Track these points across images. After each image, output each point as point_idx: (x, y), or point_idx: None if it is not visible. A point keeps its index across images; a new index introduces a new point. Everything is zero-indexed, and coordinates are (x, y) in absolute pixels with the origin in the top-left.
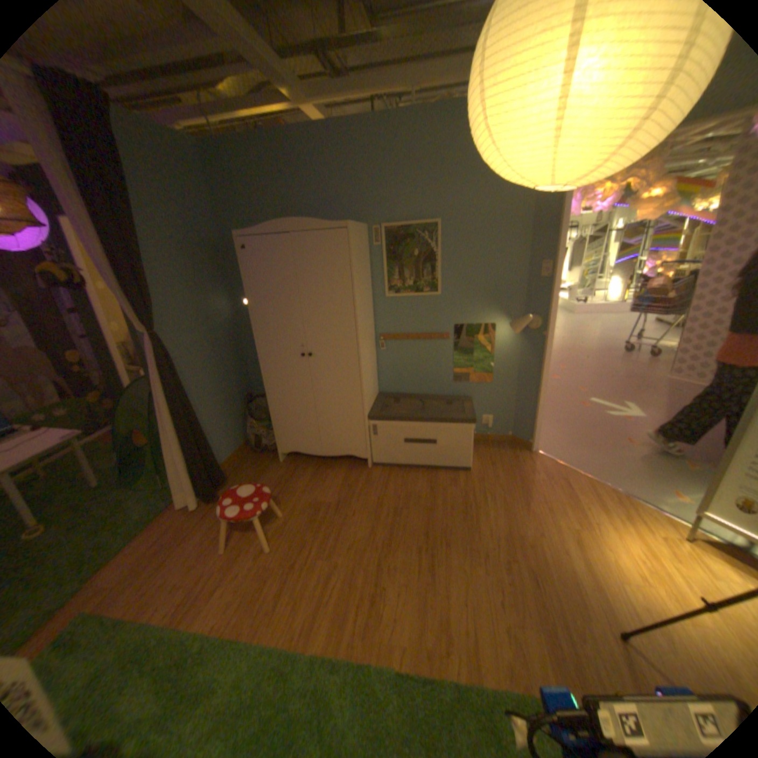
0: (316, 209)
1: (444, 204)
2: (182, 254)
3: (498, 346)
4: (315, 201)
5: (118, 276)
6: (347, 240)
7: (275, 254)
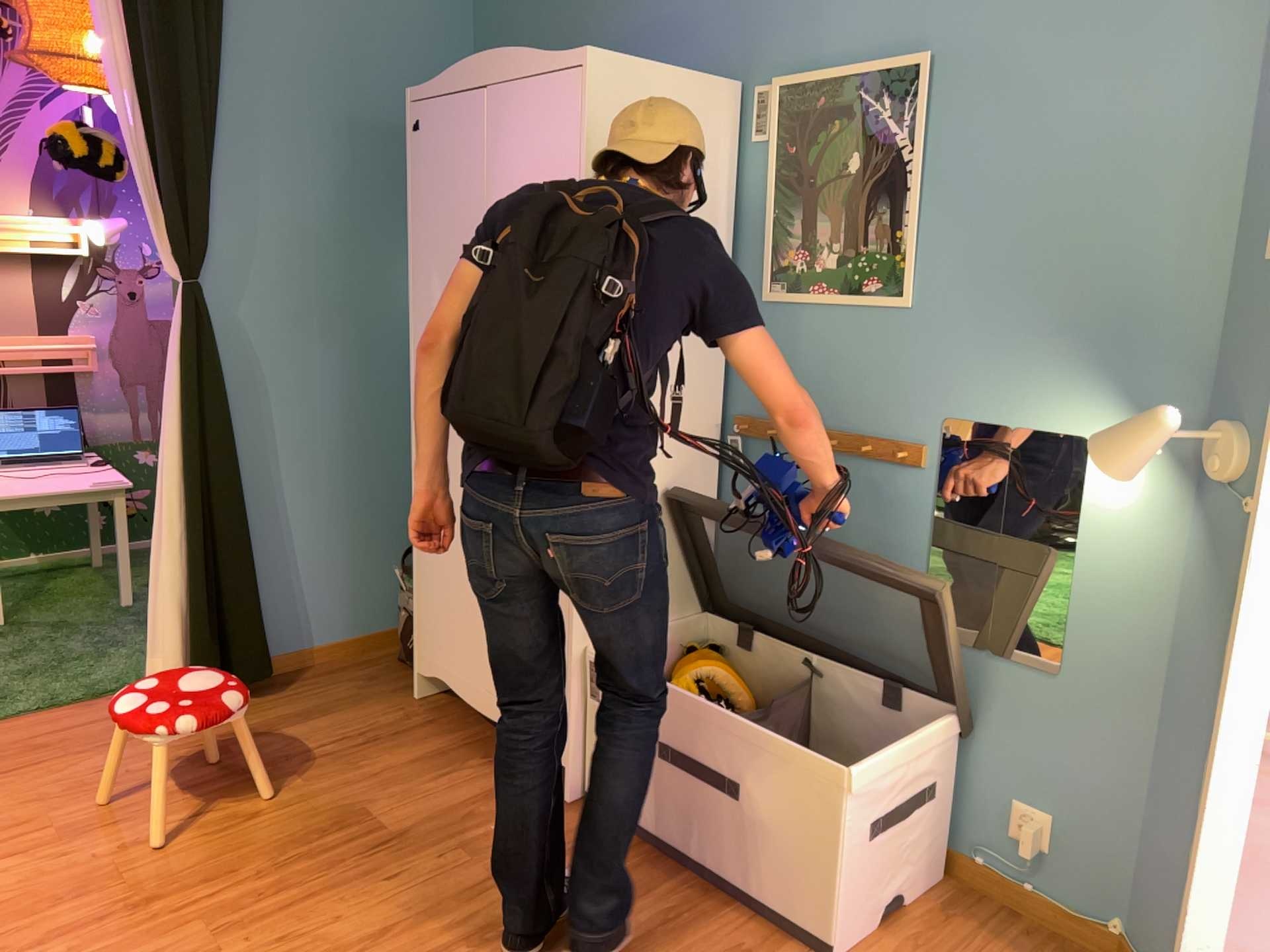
0: (644, 49)
1: (952, 7)
2: (353, 147)
3: (1093, 535)
4: (645, 30)
5: (158, 158)
6: (579, 101)
7: (460, 143)
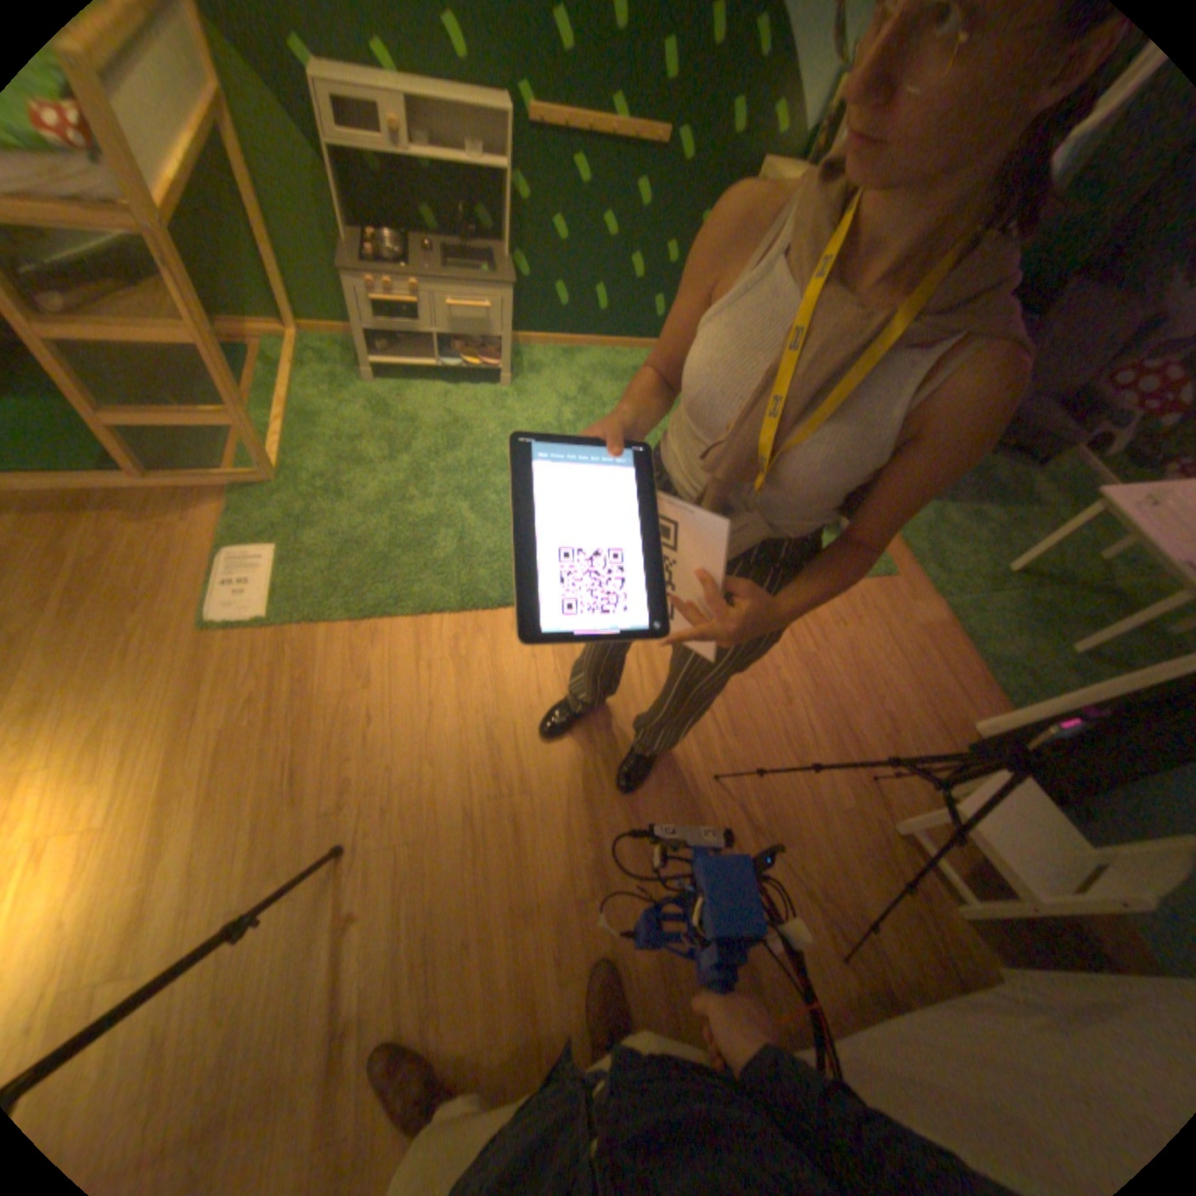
0: None
1: None
2: None
3: None
4: None
5: None
6: None
7: None
